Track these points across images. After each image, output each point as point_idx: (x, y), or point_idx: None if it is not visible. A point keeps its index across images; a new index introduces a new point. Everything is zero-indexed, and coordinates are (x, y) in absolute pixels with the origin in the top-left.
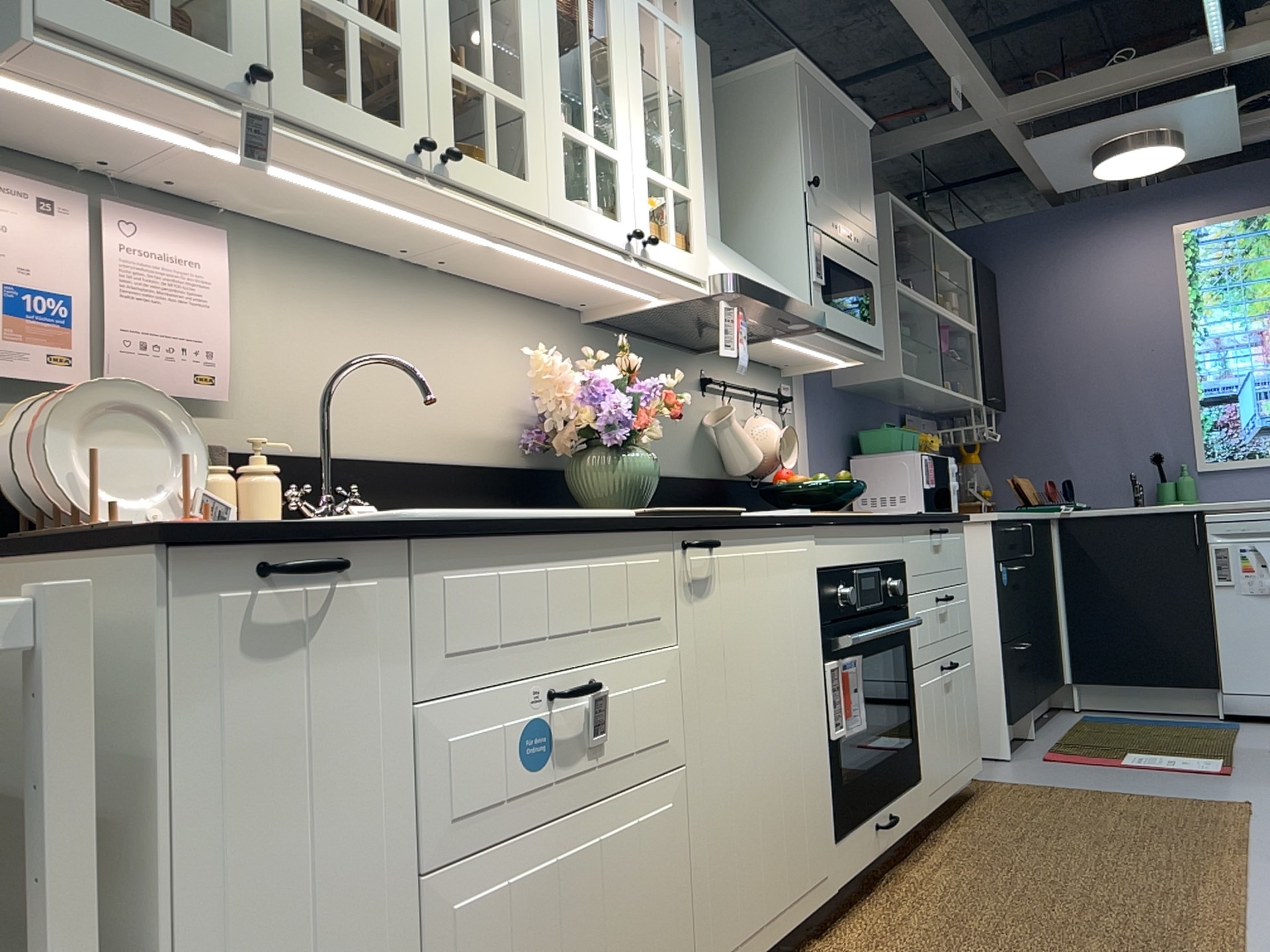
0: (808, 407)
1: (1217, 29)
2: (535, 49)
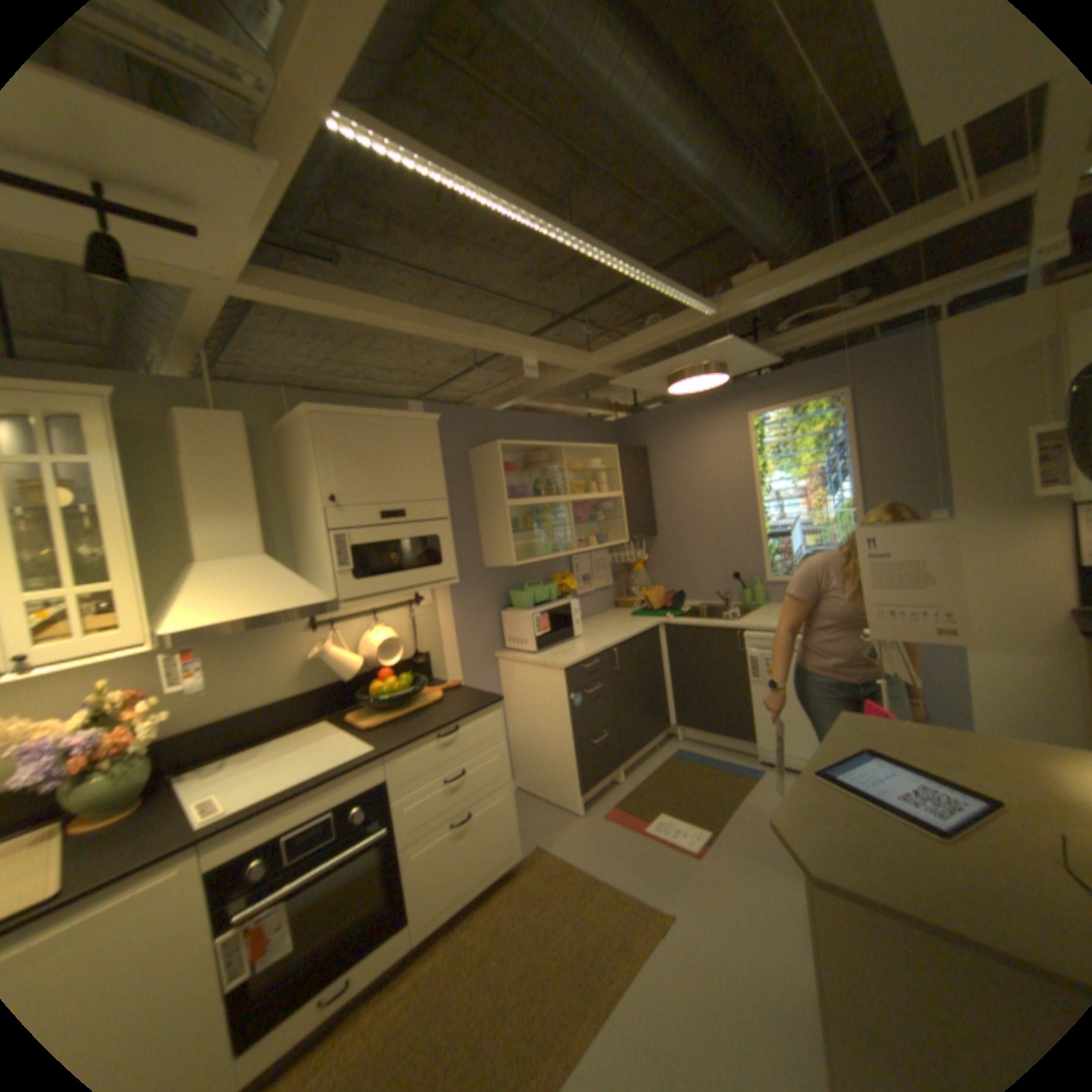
0: (449, 593)
1: (697, 301)
2: None
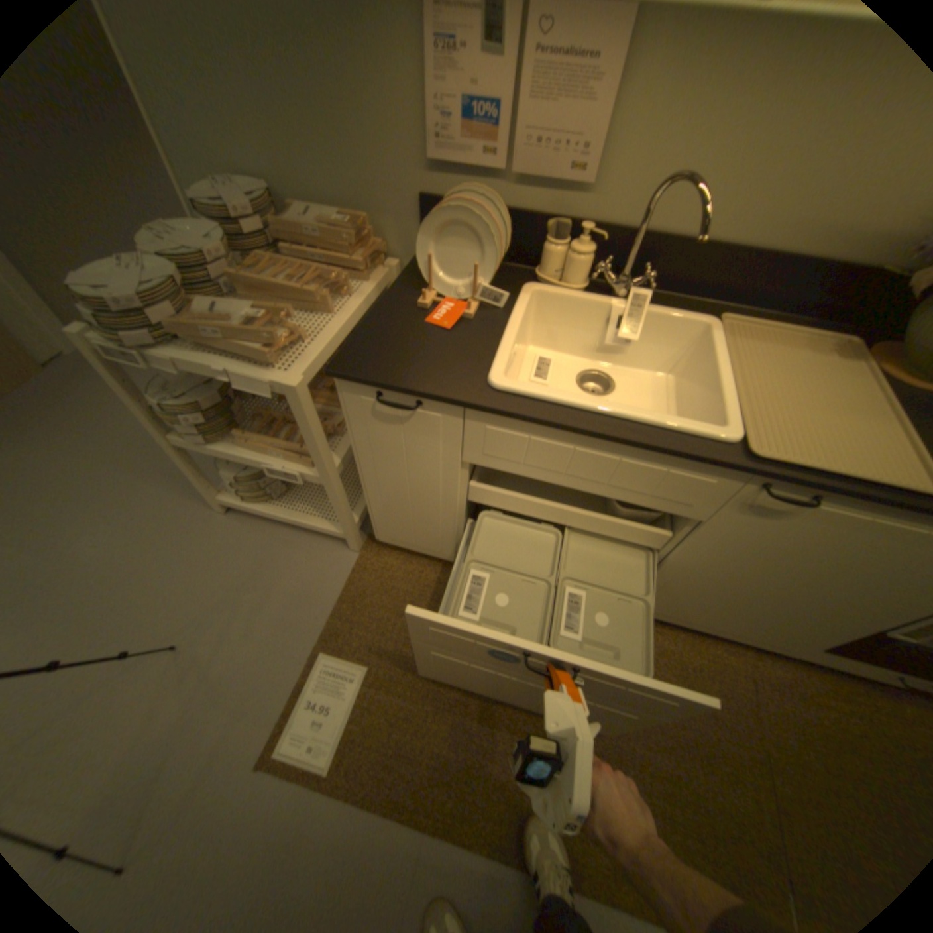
0: None
1: None
2: None
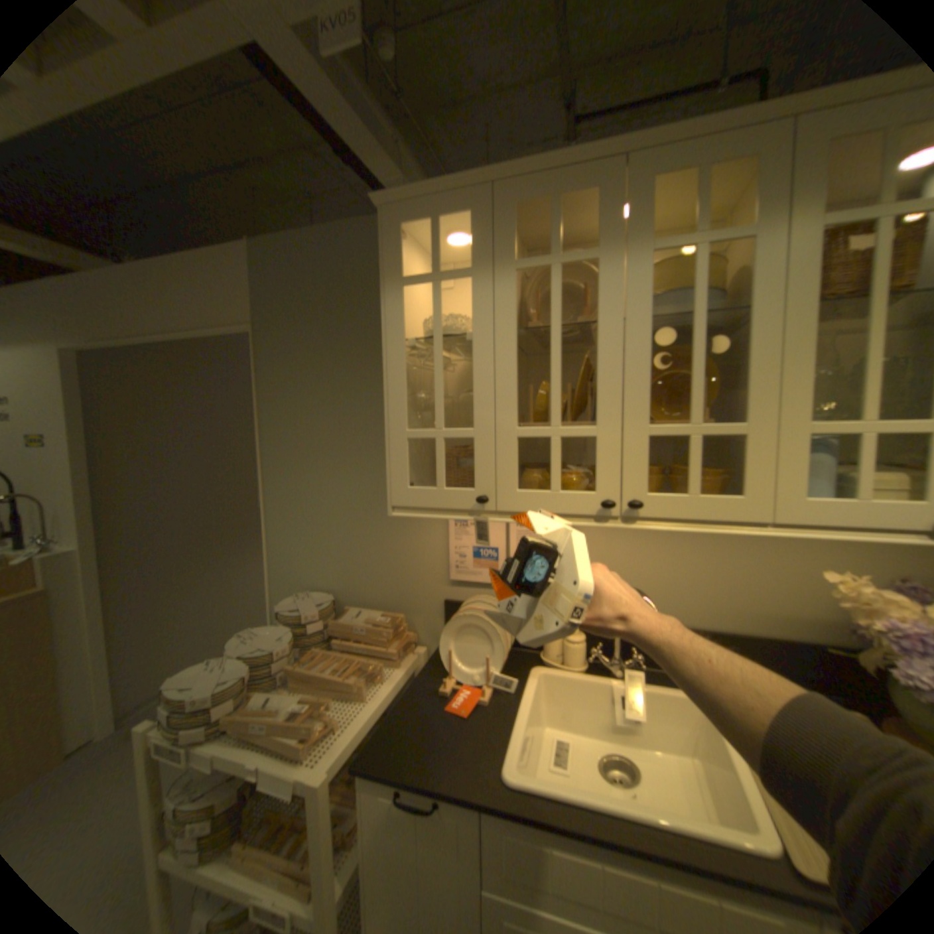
0: None
1: None
2: (771, 365)
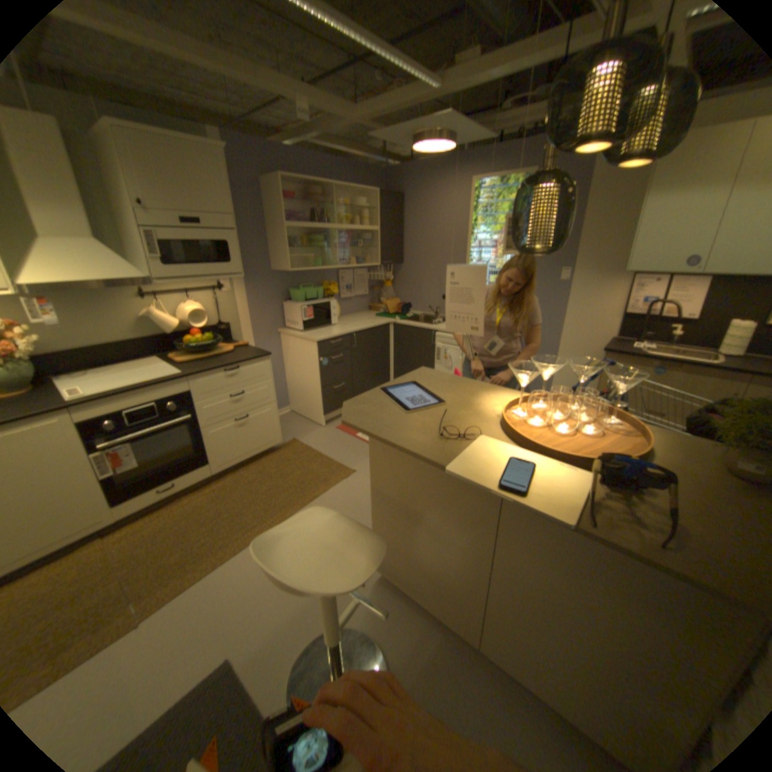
0: (245, 284)
1: (425, 73)
2: None
